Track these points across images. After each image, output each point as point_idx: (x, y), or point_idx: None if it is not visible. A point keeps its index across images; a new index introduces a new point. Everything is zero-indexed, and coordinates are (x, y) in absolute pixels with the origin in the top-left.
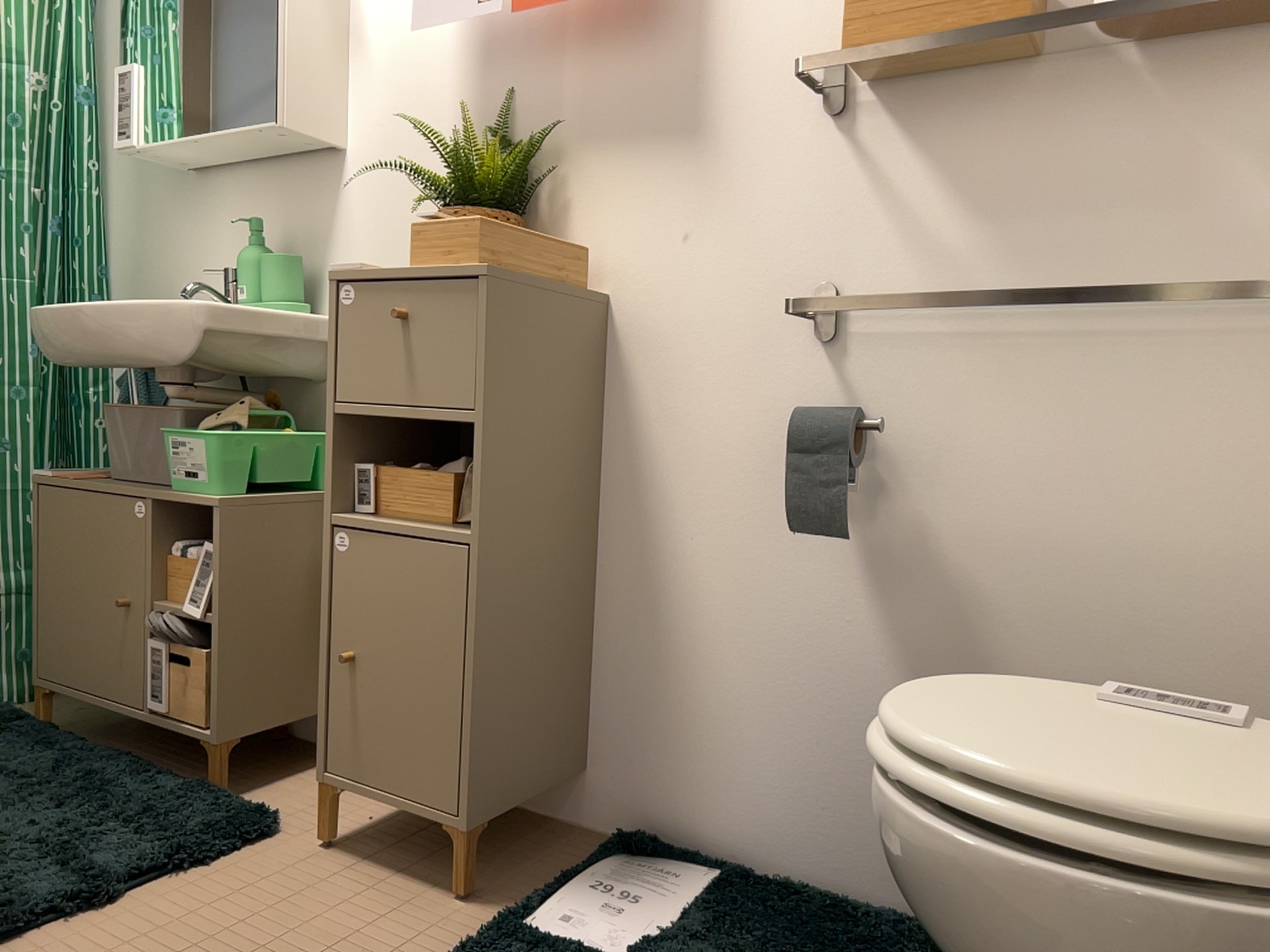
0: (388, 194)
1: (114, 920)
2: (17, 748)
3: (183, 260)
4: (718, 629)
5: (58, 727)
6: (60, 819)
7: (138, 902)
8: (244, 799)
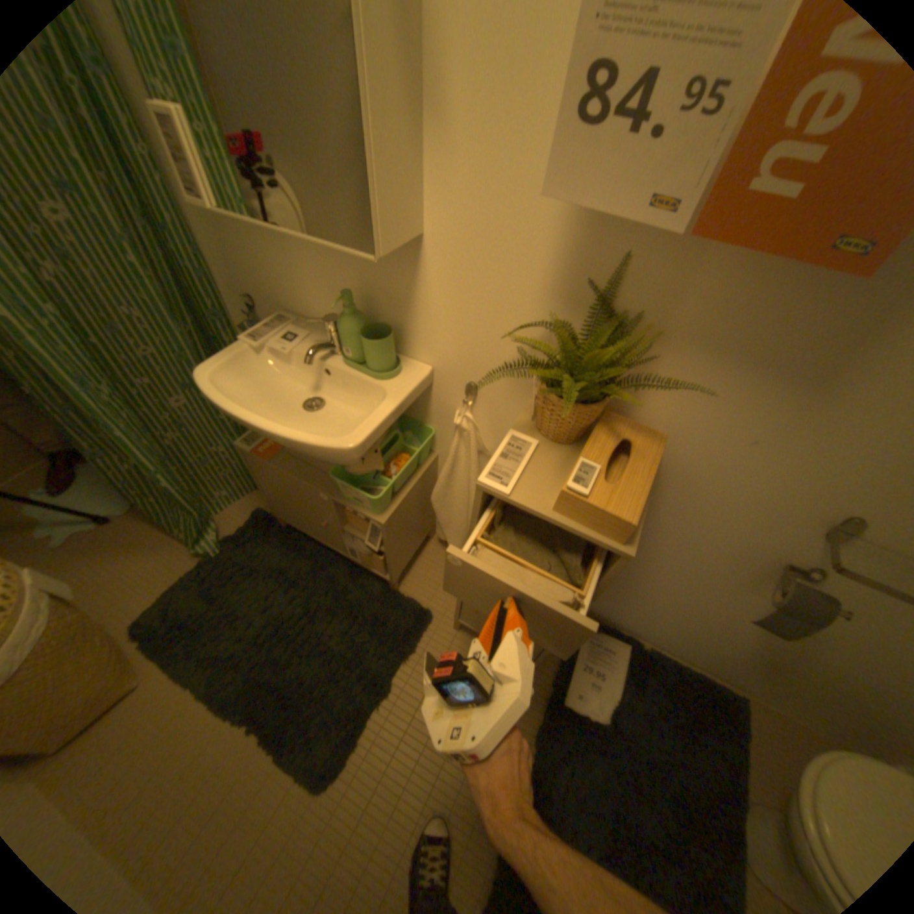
0: (469, 292)
1: (398, 705)
2: (288, 559)
3: (268, 264)
4: (664, 589)
5: (296, 531)
6: (342, 631)
7: (401, 689)
8: (407, 587)
